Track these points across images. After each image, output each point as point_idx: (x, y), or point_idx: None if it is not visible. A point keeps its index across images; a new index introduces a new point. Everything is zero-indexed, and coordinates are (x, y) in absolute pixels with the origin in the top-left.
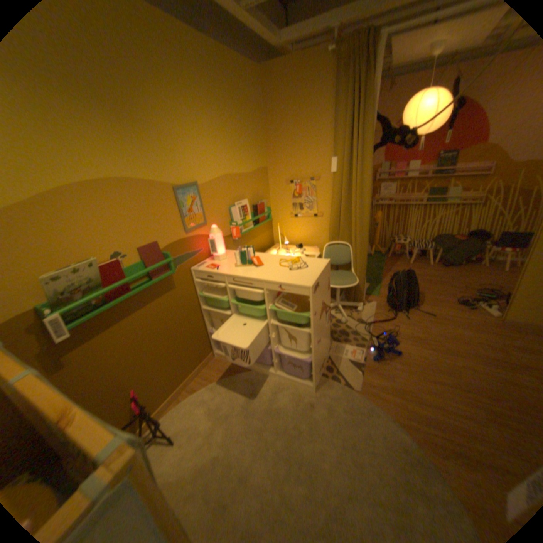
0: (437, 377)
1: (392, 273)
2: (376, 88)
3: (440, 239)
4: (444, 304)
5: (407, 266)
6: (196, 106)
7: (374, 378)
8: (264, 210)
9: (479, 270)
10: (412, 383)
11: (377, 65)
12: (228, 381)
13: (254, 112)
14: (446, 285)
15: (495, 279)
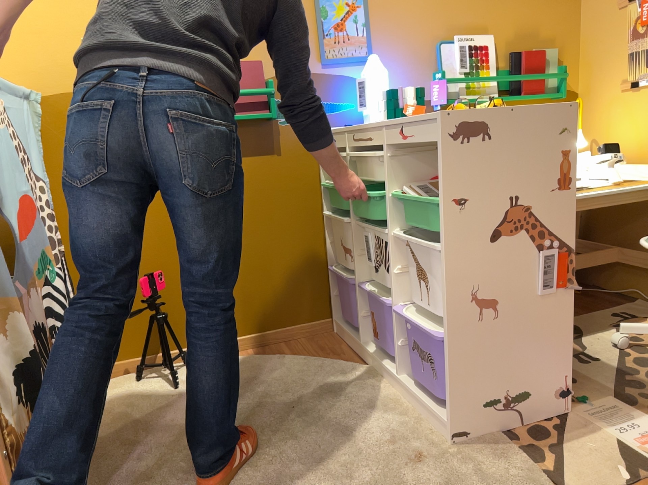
0: None
1: None
2: None
3: None
4: None
5: None
6: None
7: None
8: (543, 67)
9: None
10: None
11: None
12: (318, 362)
13: None
14: None
15: None
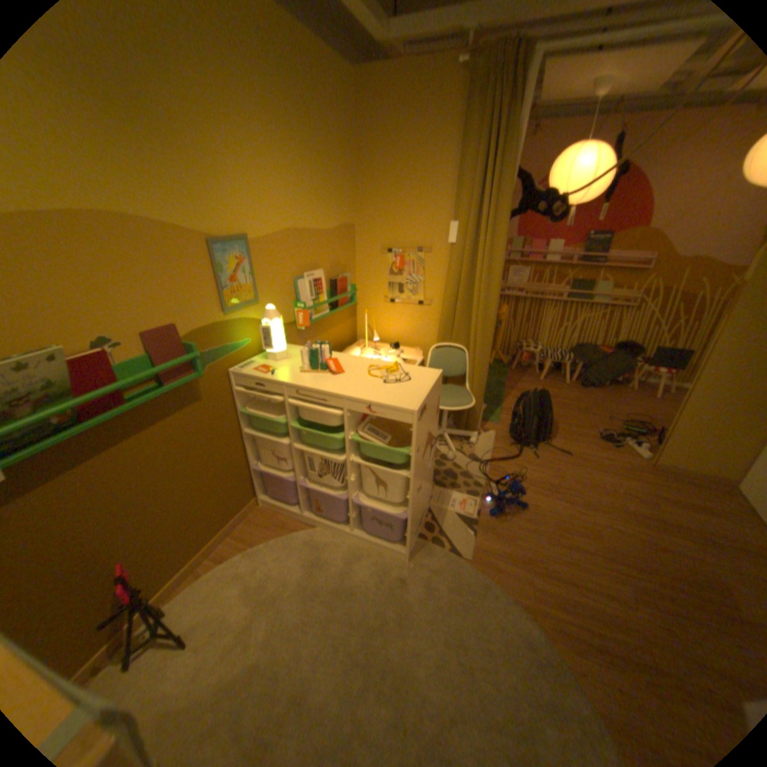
0: (572, 541)
1: (516, 392)
2: (521, 130)
3: (579, 350)
4: (583, 439)
5: (536, 383)
6: (253, 114)
7: (491, 541)
8: (346, 288)
9: (626, 394)
10: (540, 548)
11: (526, 97)
12: (279, 544)
13: (342, 138)
14: (585, 412)
15: (645, 409)
